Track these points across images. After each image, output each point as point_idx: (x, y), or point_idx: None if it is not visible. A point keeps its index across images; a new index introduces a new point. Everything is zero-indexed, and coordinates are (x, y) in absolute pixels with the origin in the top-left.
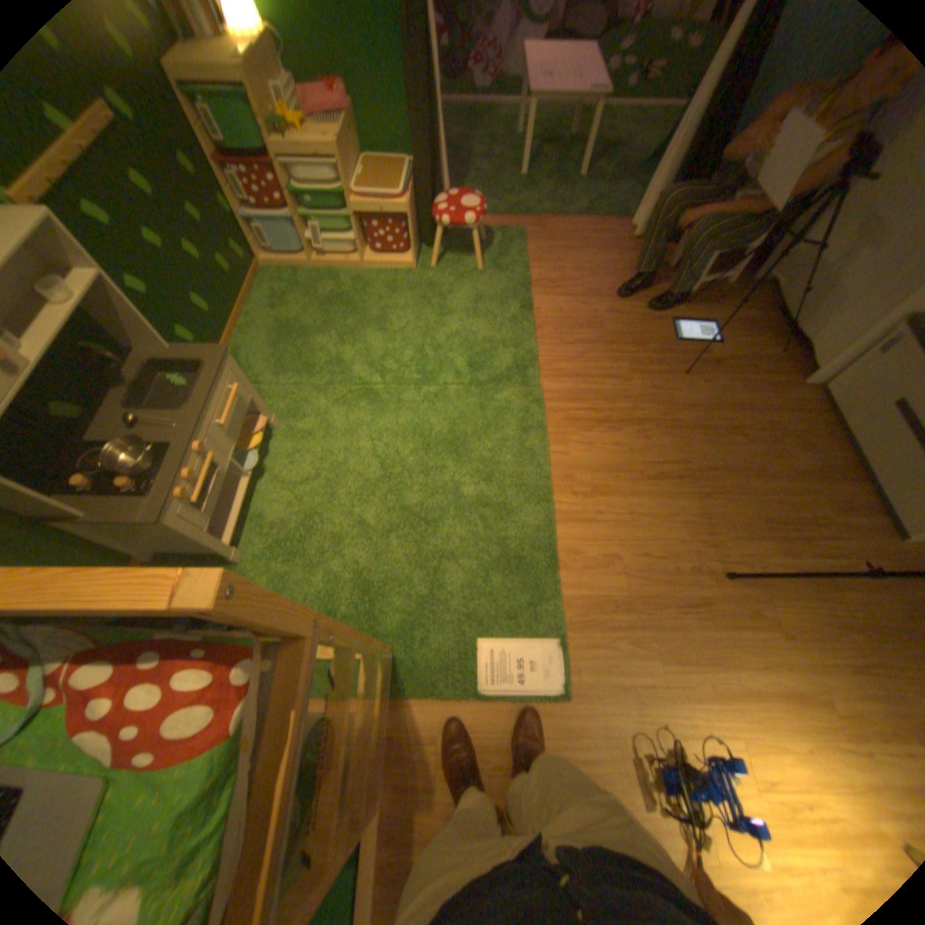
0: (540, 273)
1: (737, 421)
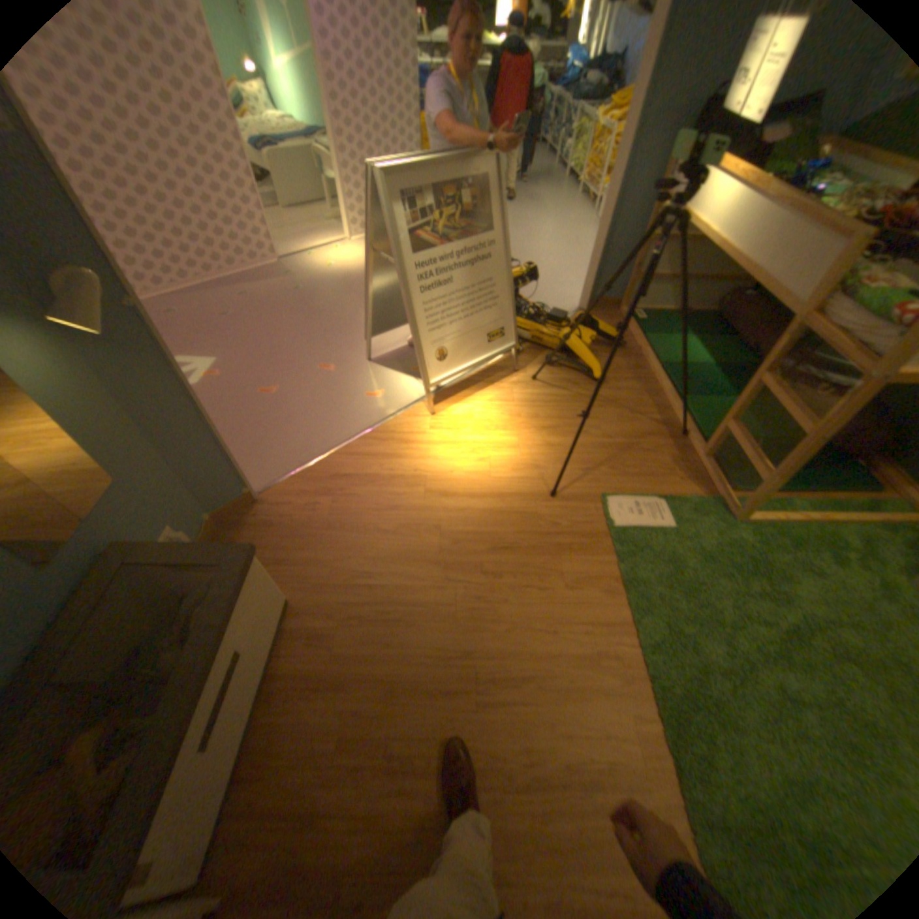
0: None
1: (377, 796)
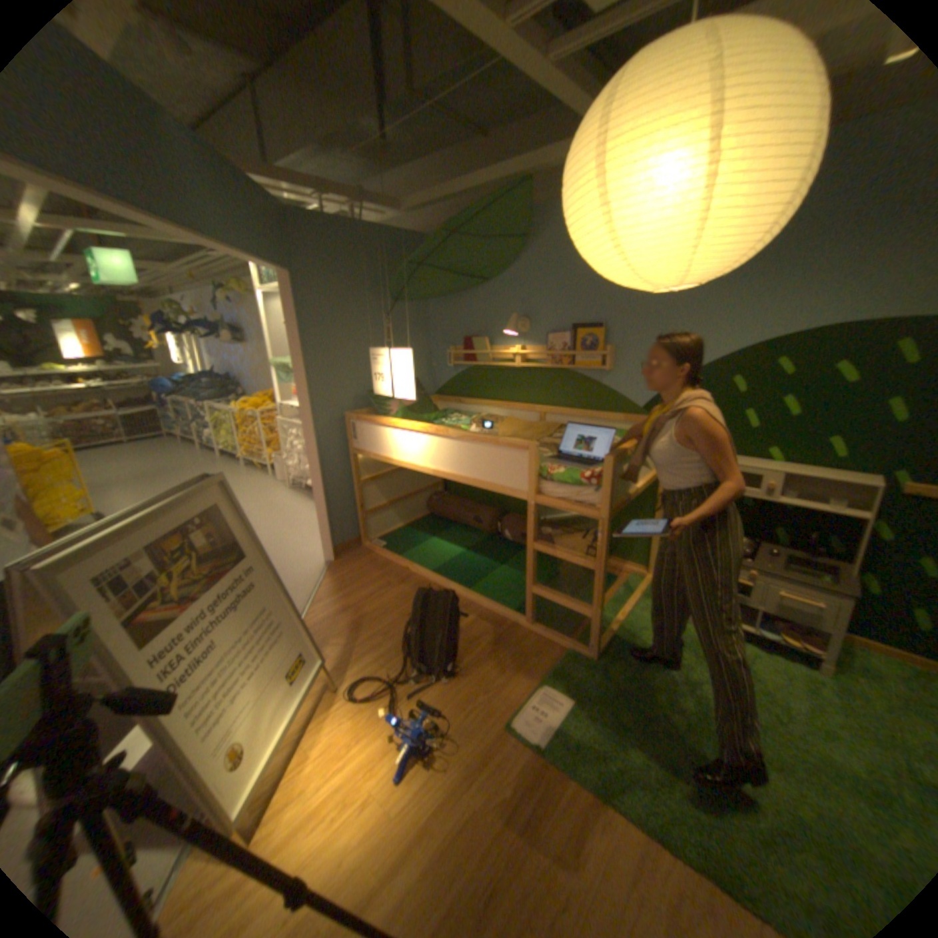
0: None
1: None
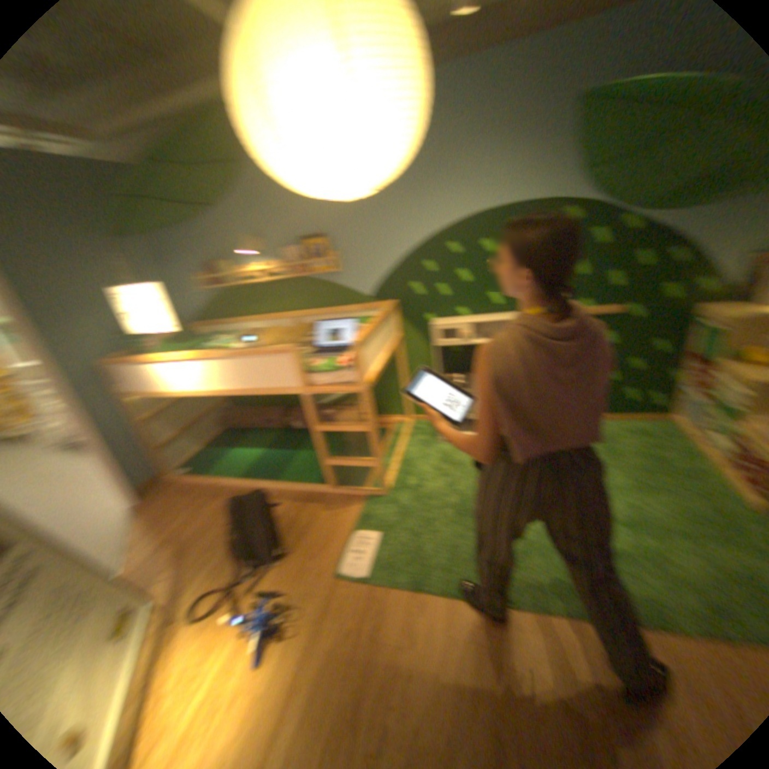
0: None
1: None
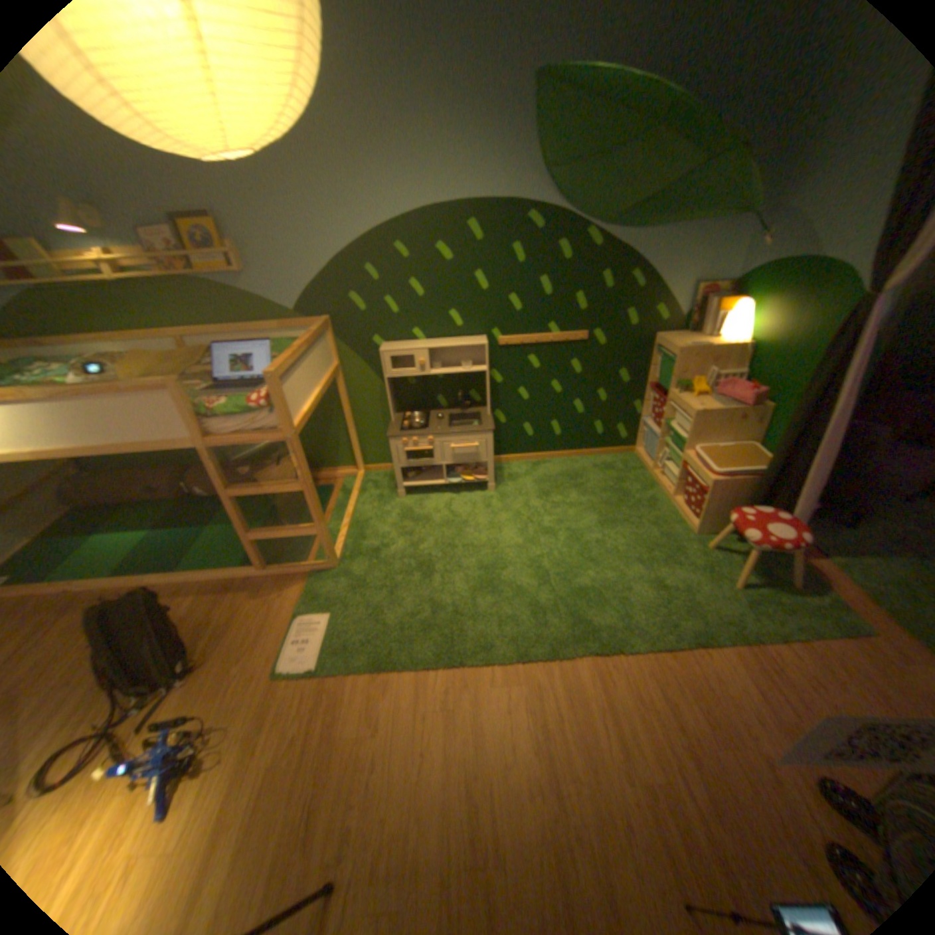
0: (791, 661)
1: None
